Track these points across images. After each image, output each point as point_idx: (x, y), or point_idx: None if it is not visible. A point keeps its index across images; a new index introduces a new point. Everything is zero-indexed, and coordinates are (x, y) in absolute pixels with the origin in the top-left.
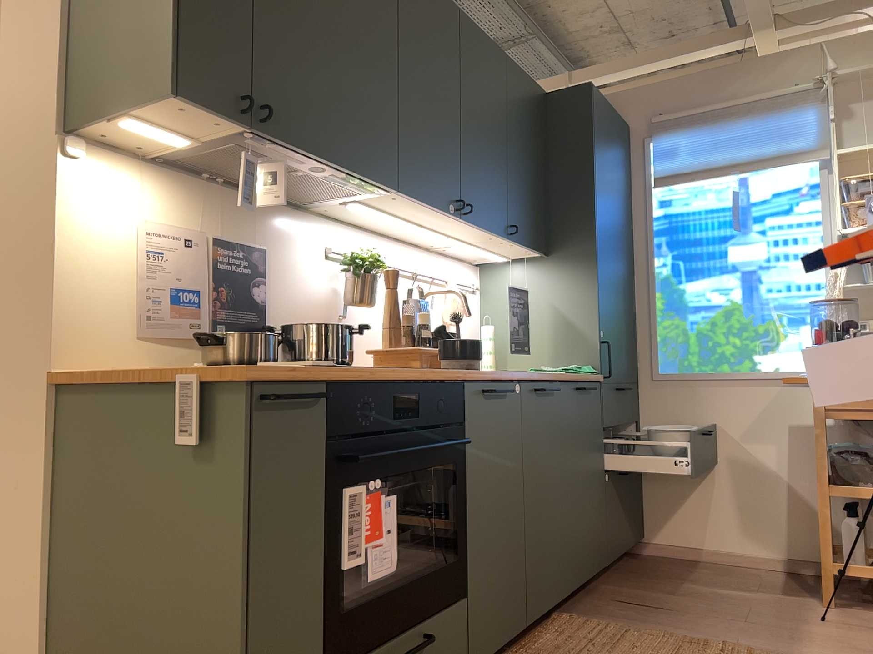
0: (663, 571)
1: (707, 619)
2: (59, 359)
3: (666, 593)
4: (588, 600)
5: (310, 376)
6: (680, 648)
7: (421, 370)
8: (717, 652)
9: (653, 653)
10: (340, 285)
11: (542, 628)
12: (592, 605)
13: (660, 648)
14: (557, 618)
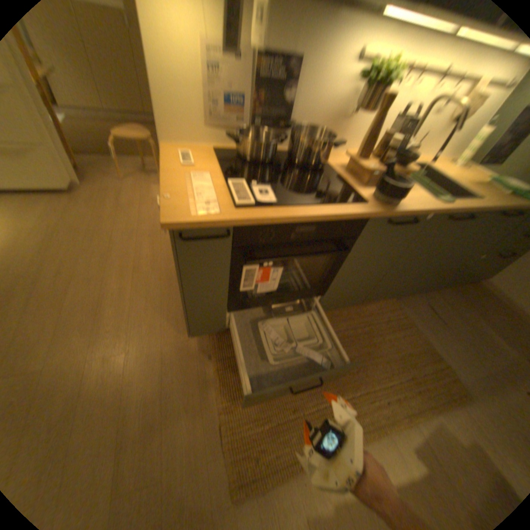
0: (478, 302)
1: (460, 347)
2: (161, 135)
3: (460, 317)
4: (416, 296)
5: (217, 223)
6: (423, 354)
7: (334, 207)
8: (439, 369)
9: (407, 347)
10: (361, 86)
11: (377, 299)
12: (414, 300)
13: (413, 347)
14: (388, 299)
